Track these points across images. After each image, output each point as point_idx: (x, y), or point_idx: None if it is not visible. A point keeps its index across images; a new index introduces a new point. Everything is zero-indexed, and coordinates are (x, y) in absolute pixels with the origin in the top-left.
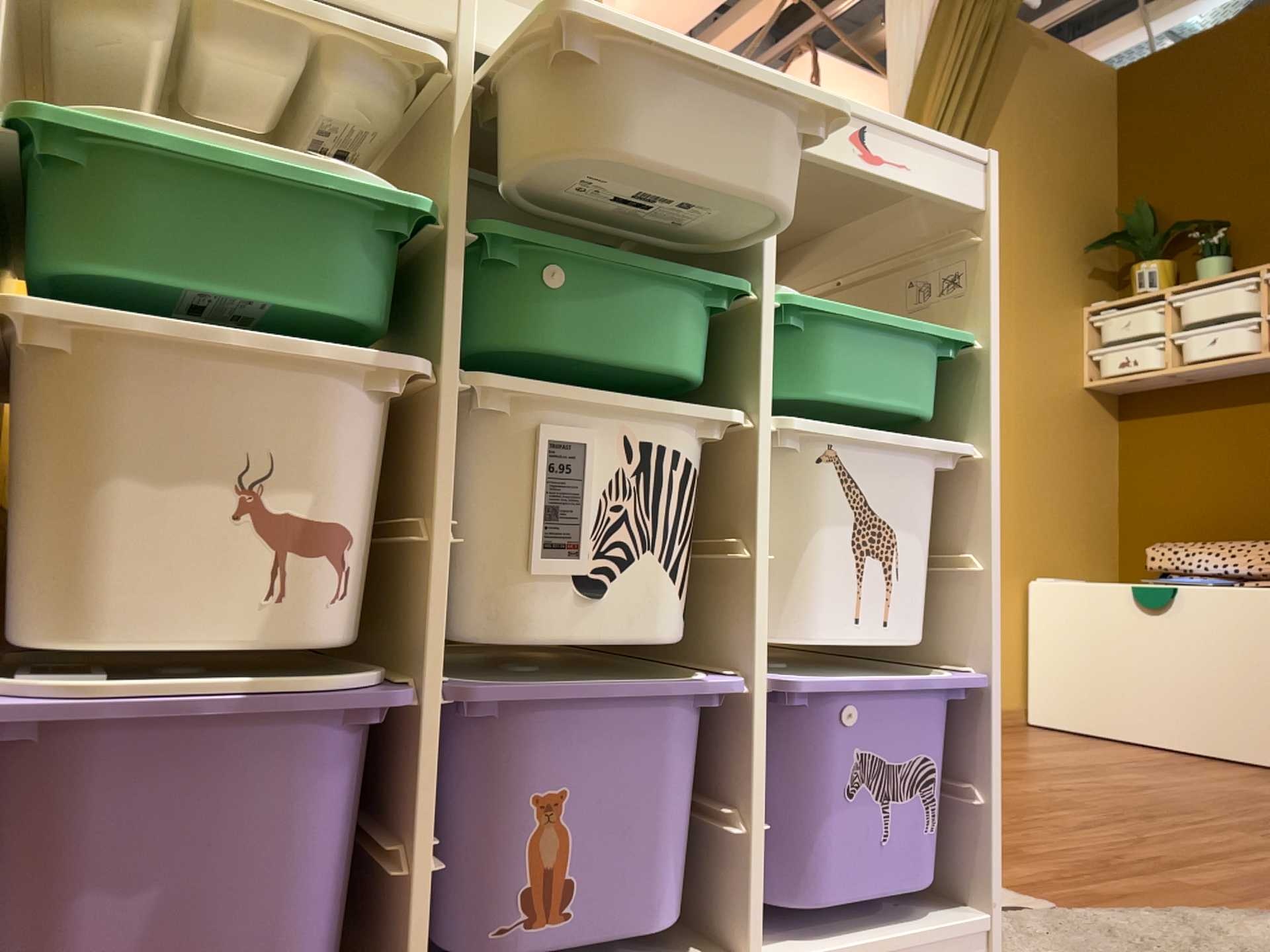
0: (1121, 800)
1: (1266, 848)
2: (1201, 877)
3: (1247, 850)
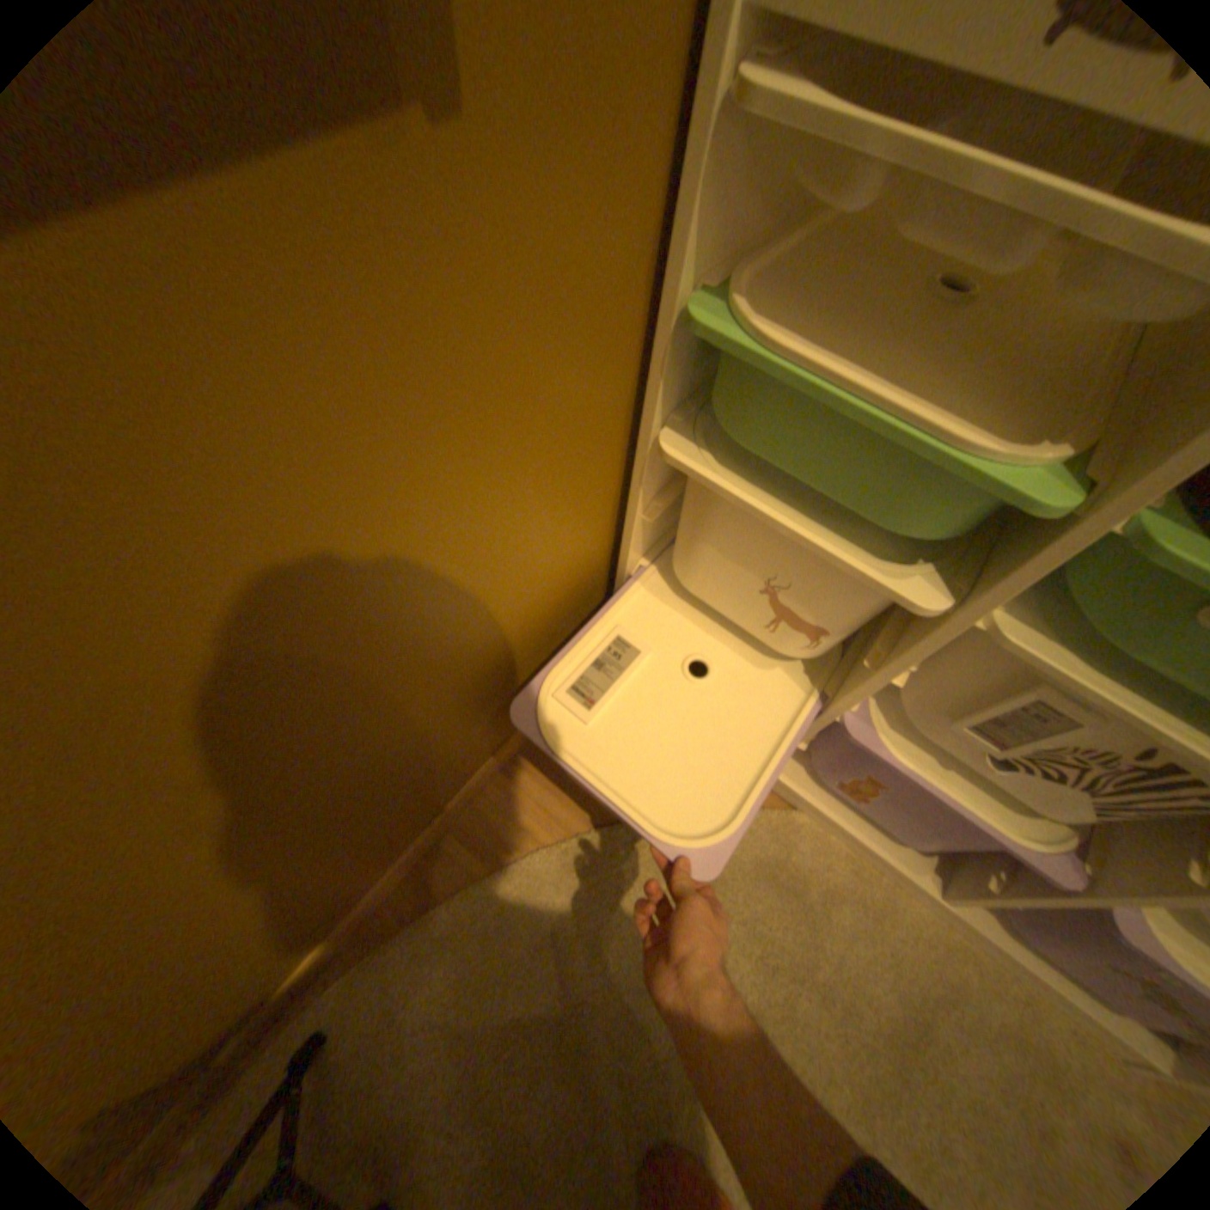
0: None
1: None
2: None
3: None
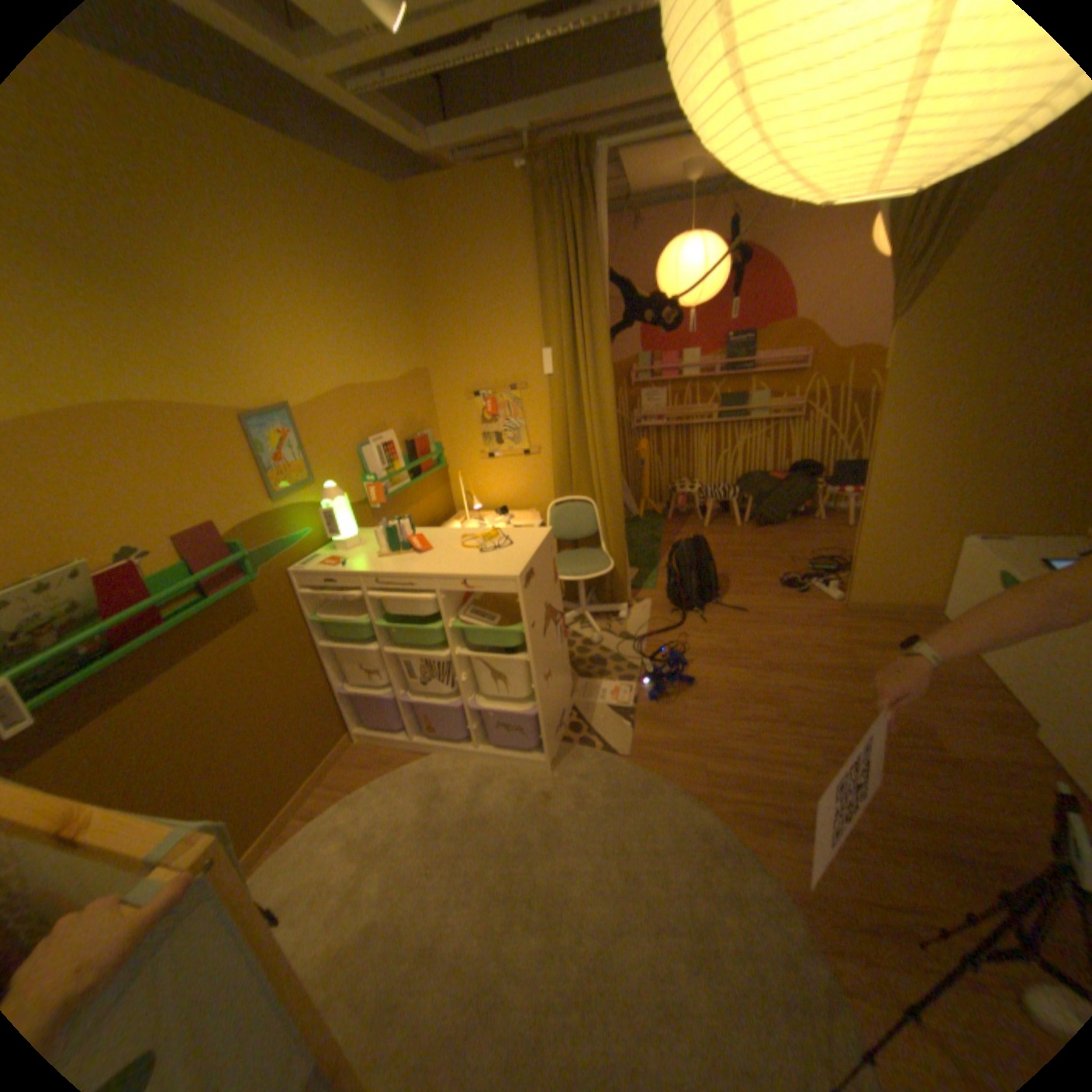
0: (812, 715)
1: (802, 775)
2: (718, 774)
3: (788, 771)
